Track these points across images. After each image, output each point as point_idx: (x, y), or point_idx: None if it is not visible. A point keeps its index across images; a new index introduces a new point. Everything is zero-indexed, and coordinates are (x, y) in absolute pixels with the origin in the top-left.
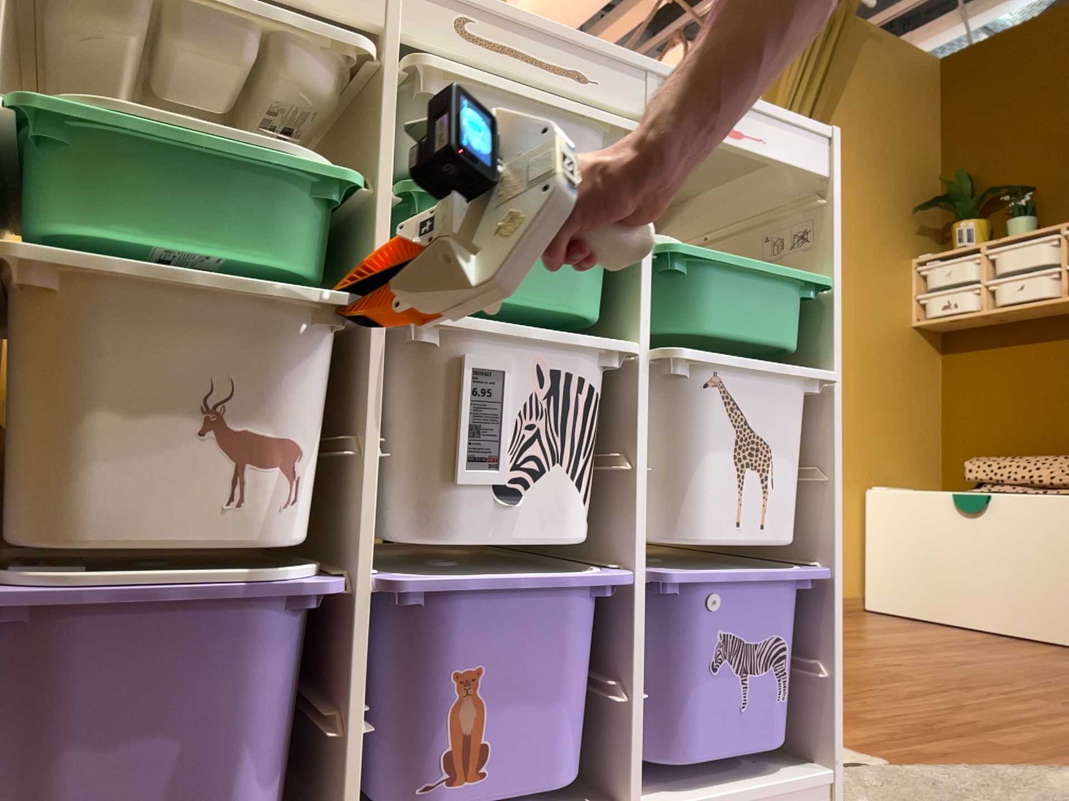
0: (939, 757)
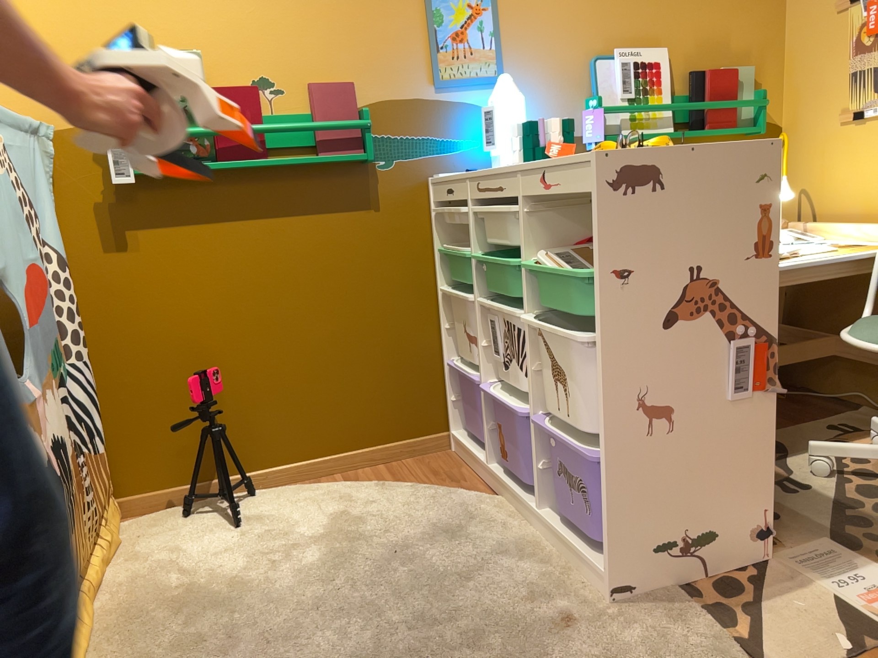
0: None
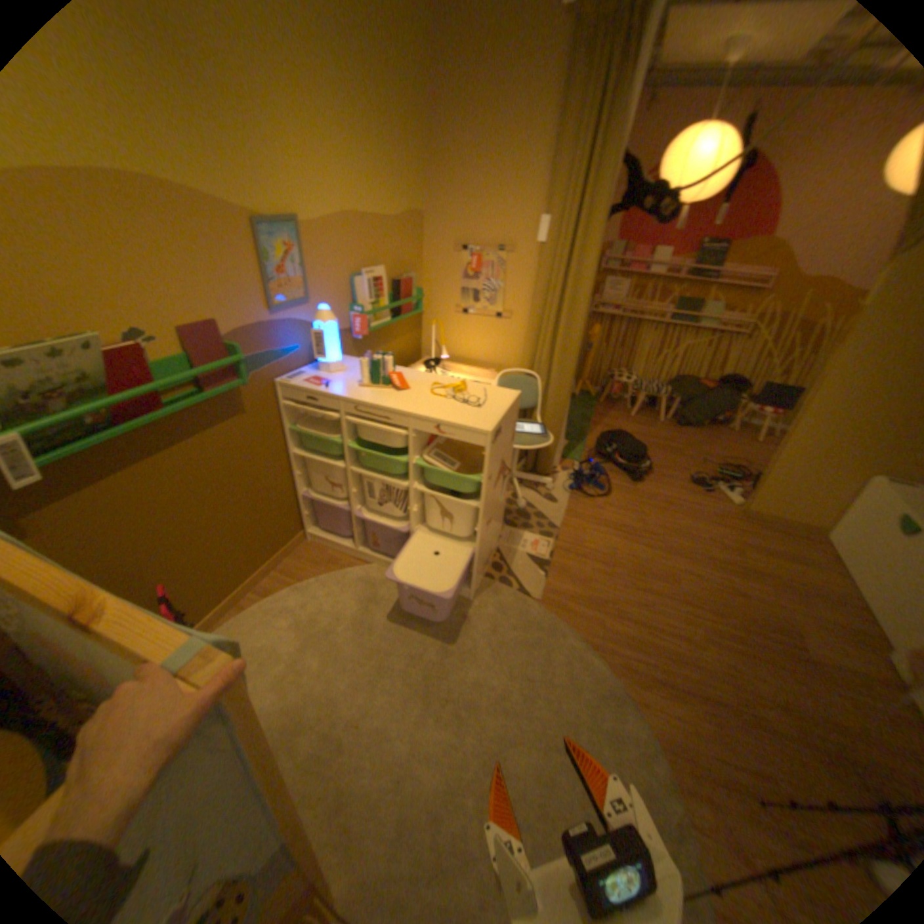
0: (559, 614)
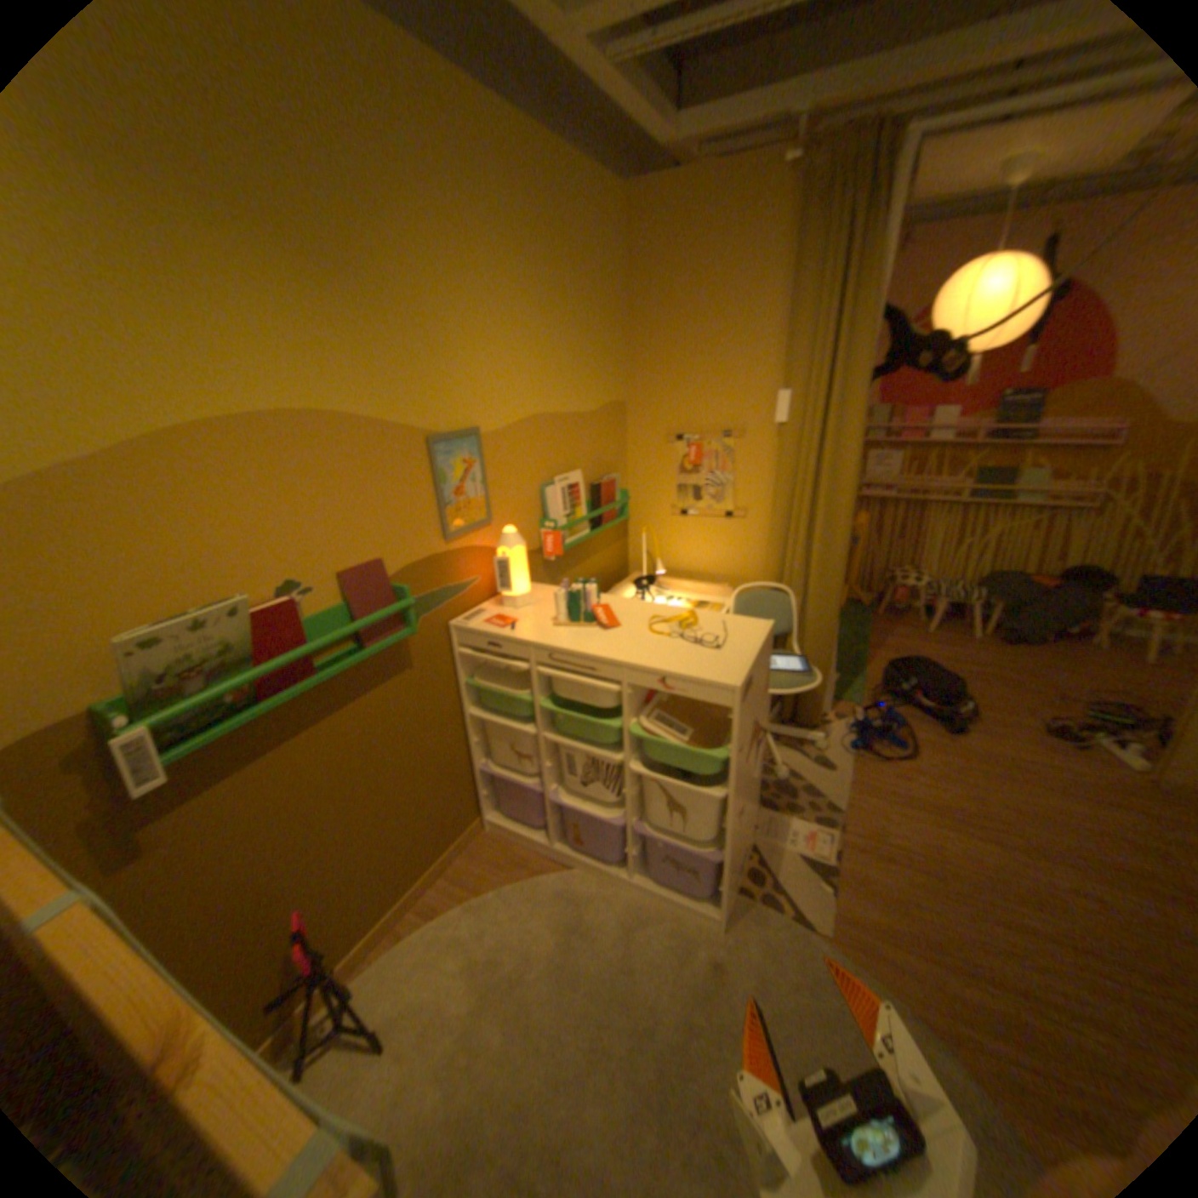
0: (869, 964)
